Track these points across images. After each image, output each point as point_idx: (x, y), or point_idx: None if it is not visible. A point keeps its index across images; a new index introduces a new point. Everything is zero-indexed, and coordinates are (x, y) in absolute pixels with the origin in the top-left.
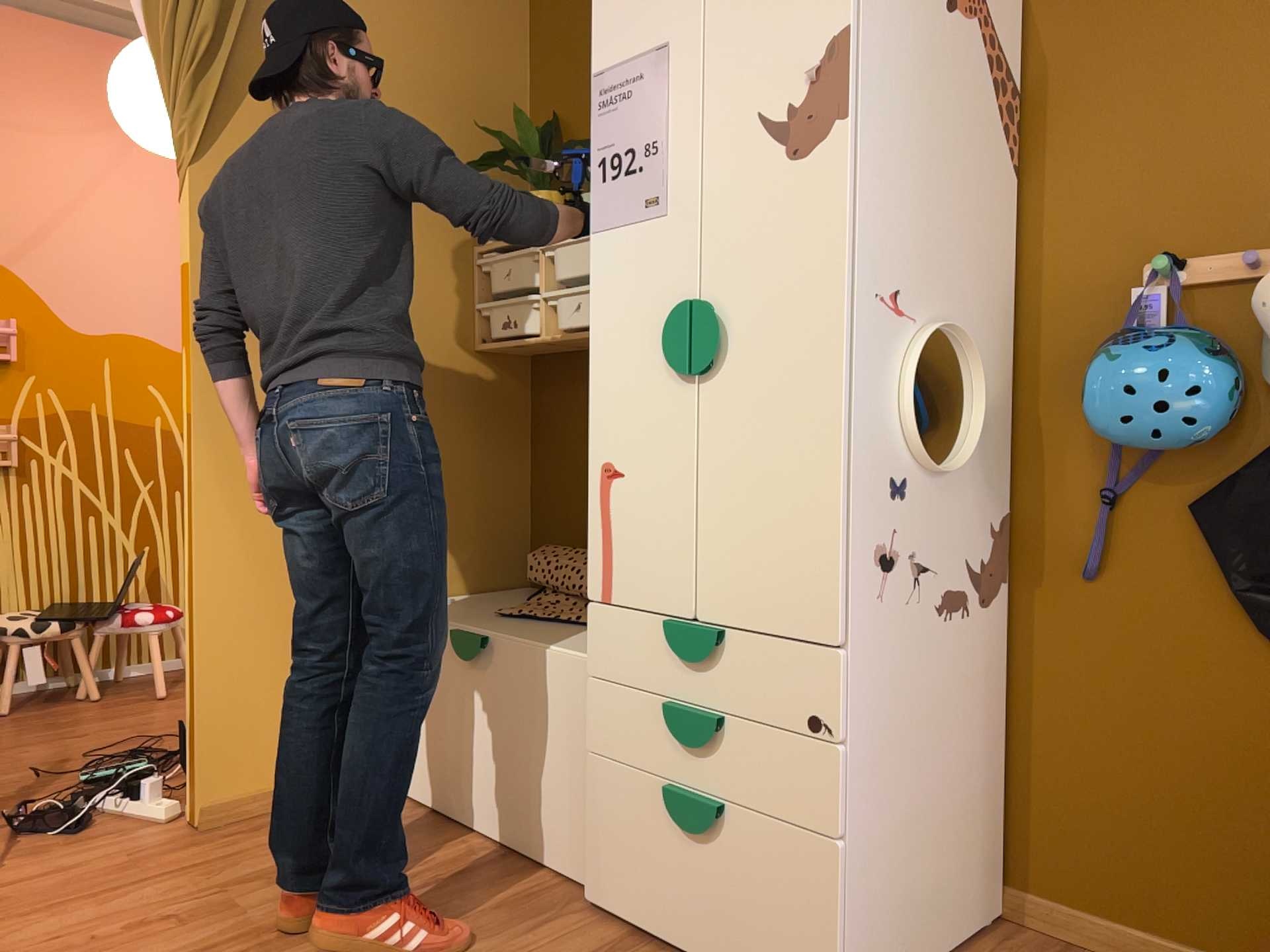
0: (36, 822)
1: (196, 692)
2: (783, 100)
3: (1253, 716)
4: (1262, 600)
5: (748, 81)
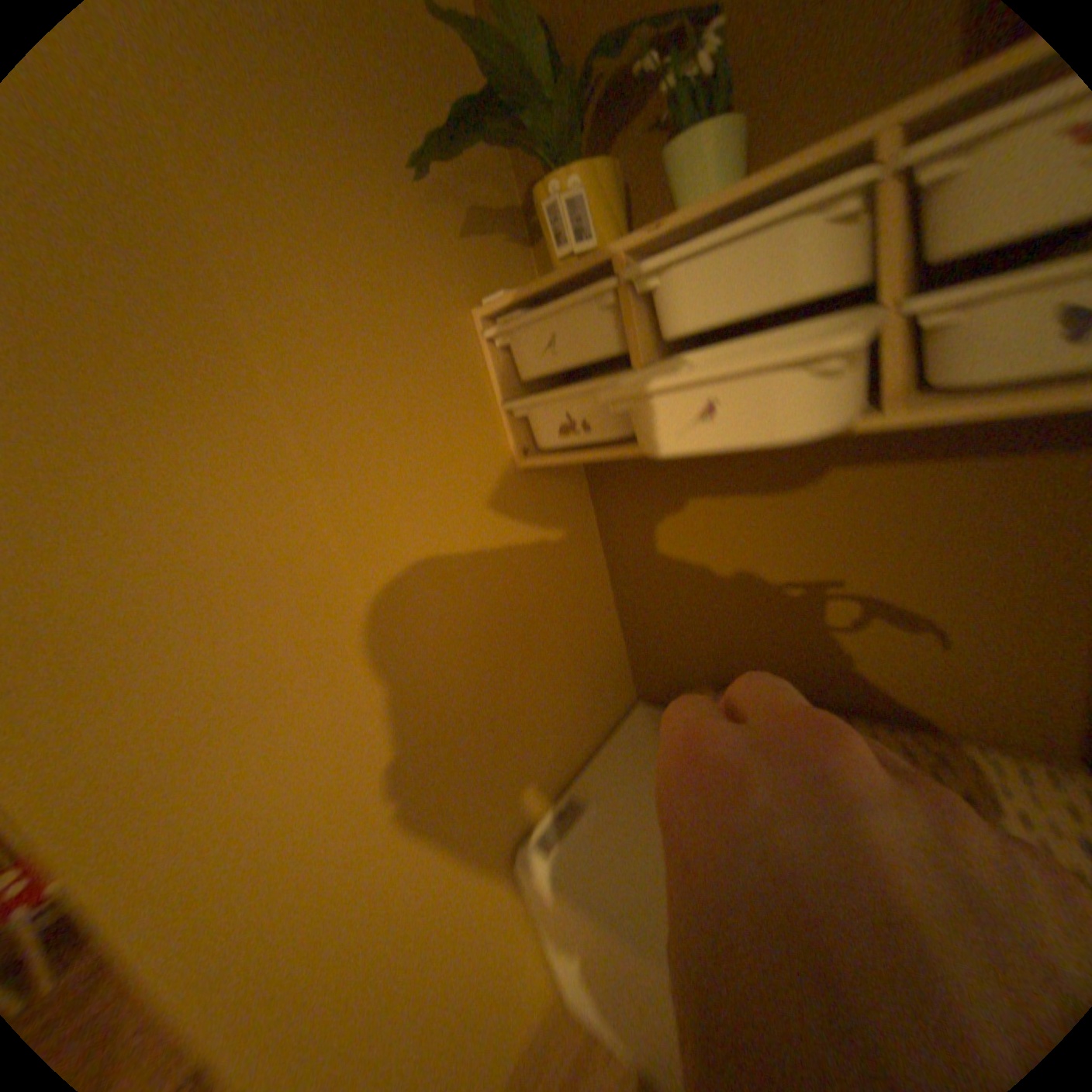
0: None
1: None
2: None
3: None
4: None
5: None
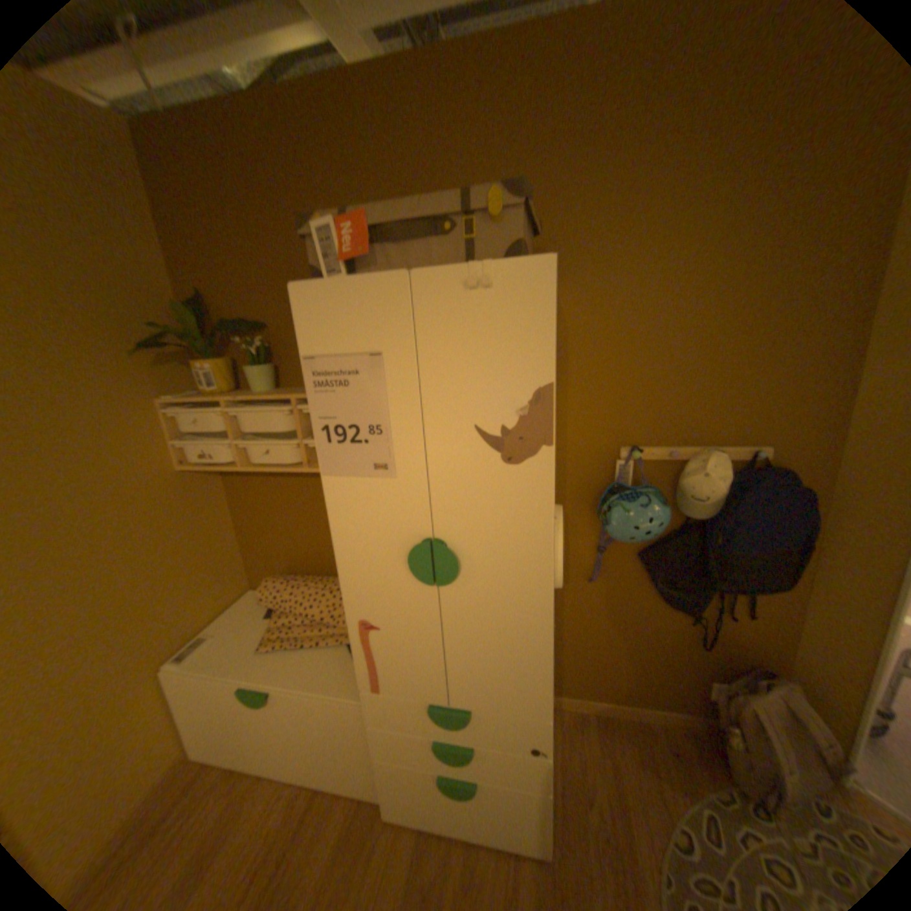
0: None
1: None
2: (496, 421)
3: (657, 629)
4: (669, 593)
5: (463, 400)
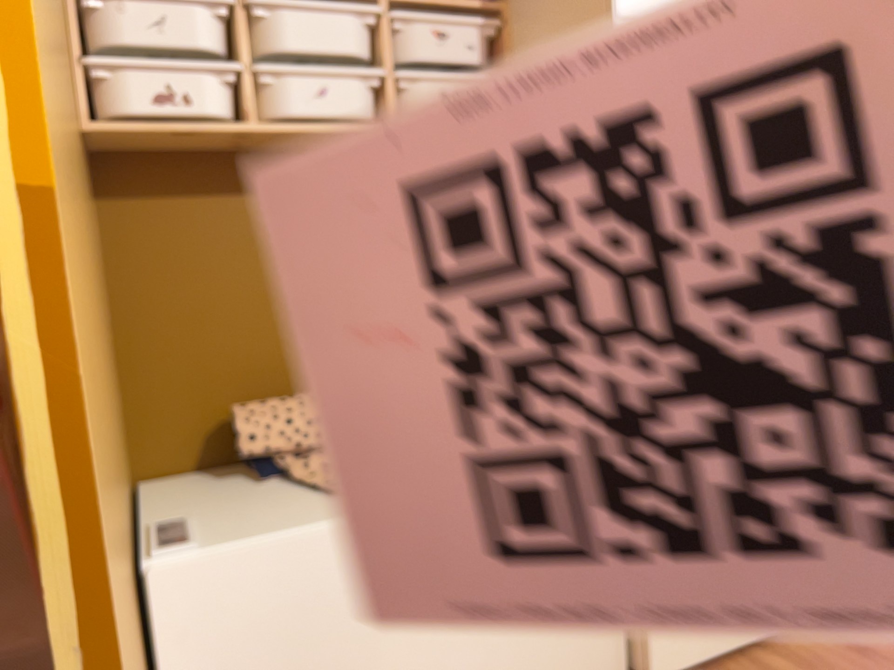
0: None
1: None
2: None
3: None
4: None
5: None
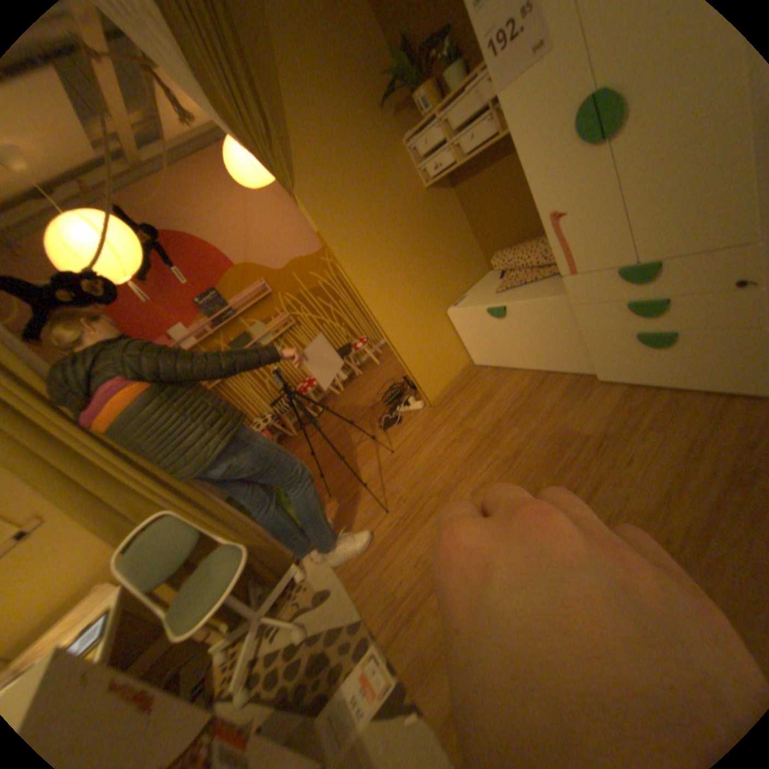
0: (386, 421)
1: (410, 369)
2: None
3: None
4: None
5: None
